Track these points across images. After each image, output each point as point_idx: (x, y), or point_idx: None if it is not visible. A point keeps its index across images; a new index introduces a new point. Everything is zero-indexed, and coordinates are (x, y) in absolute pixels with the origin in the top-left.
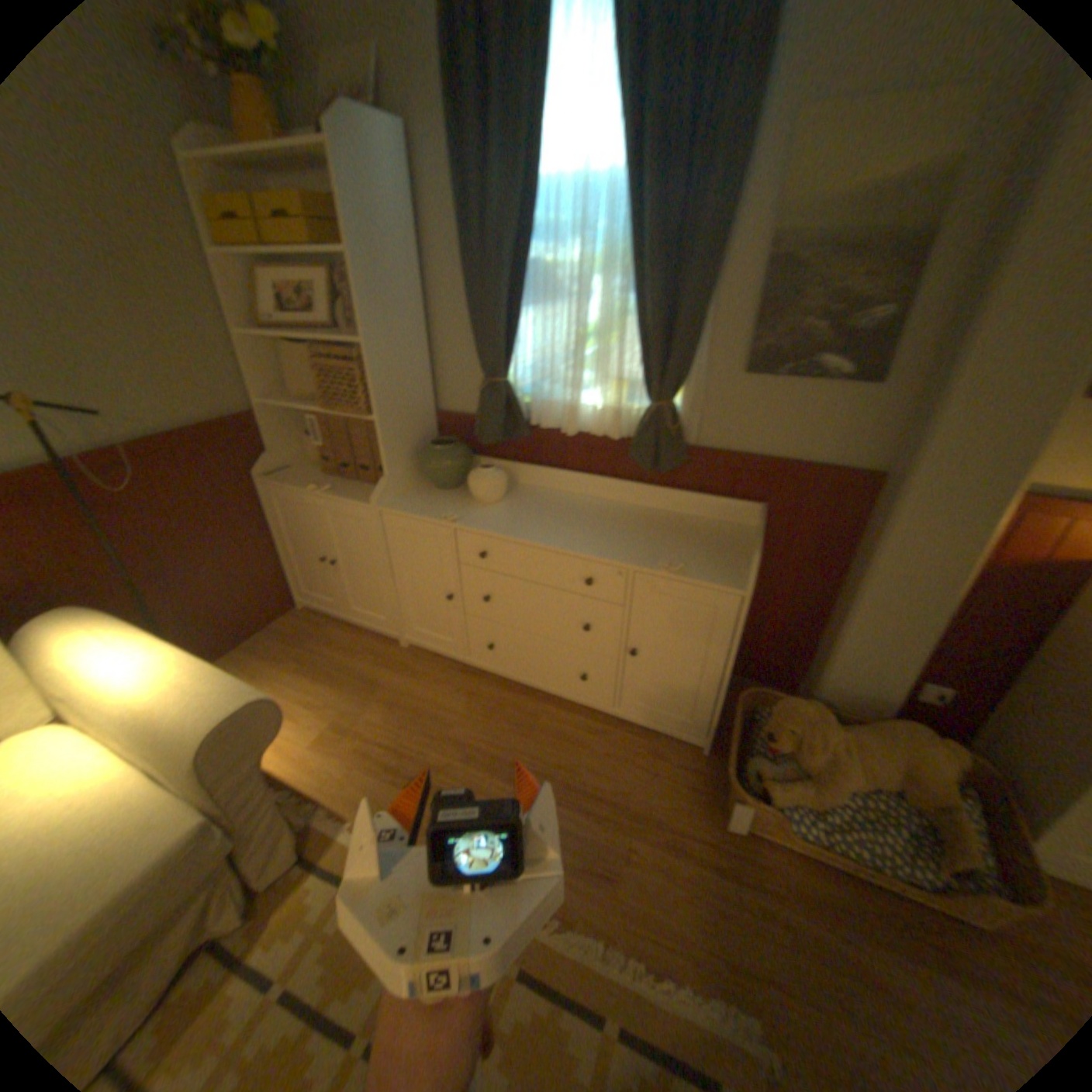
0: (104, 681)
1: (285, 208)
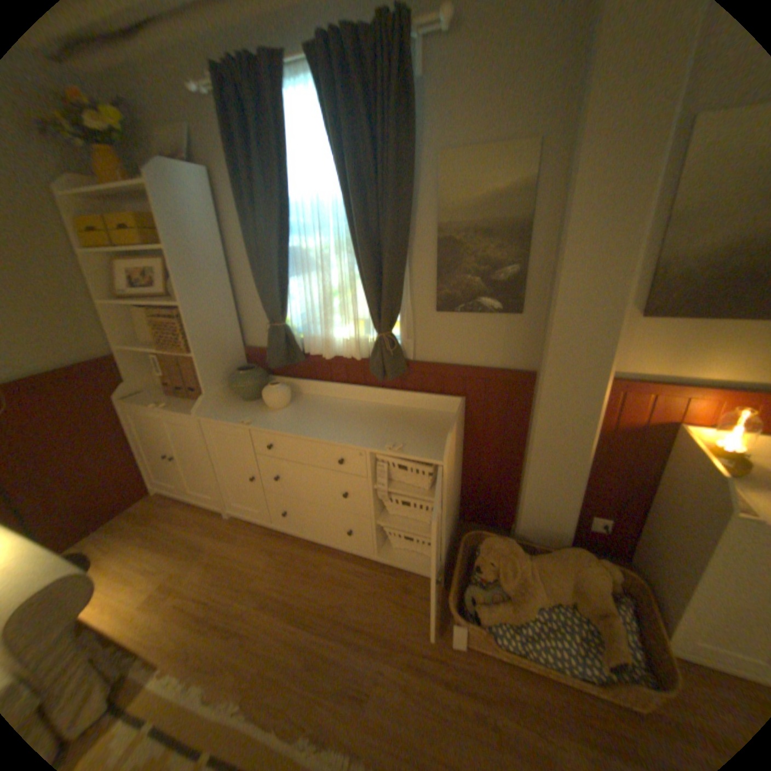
0: None
1: (127, 223)
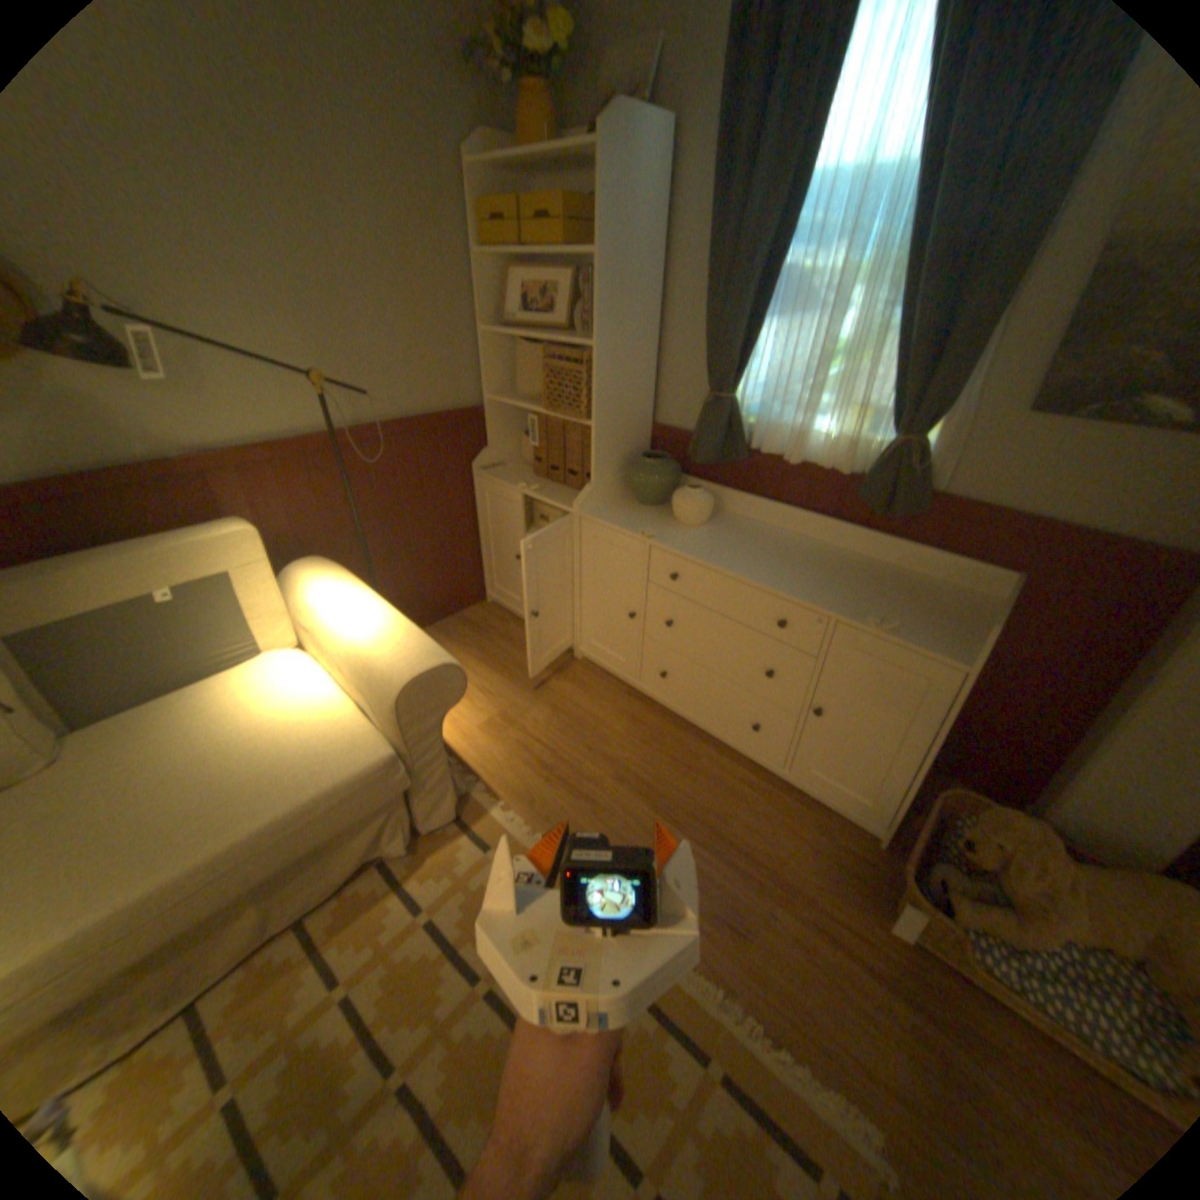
0: (337, 621)
1: (544, 210)
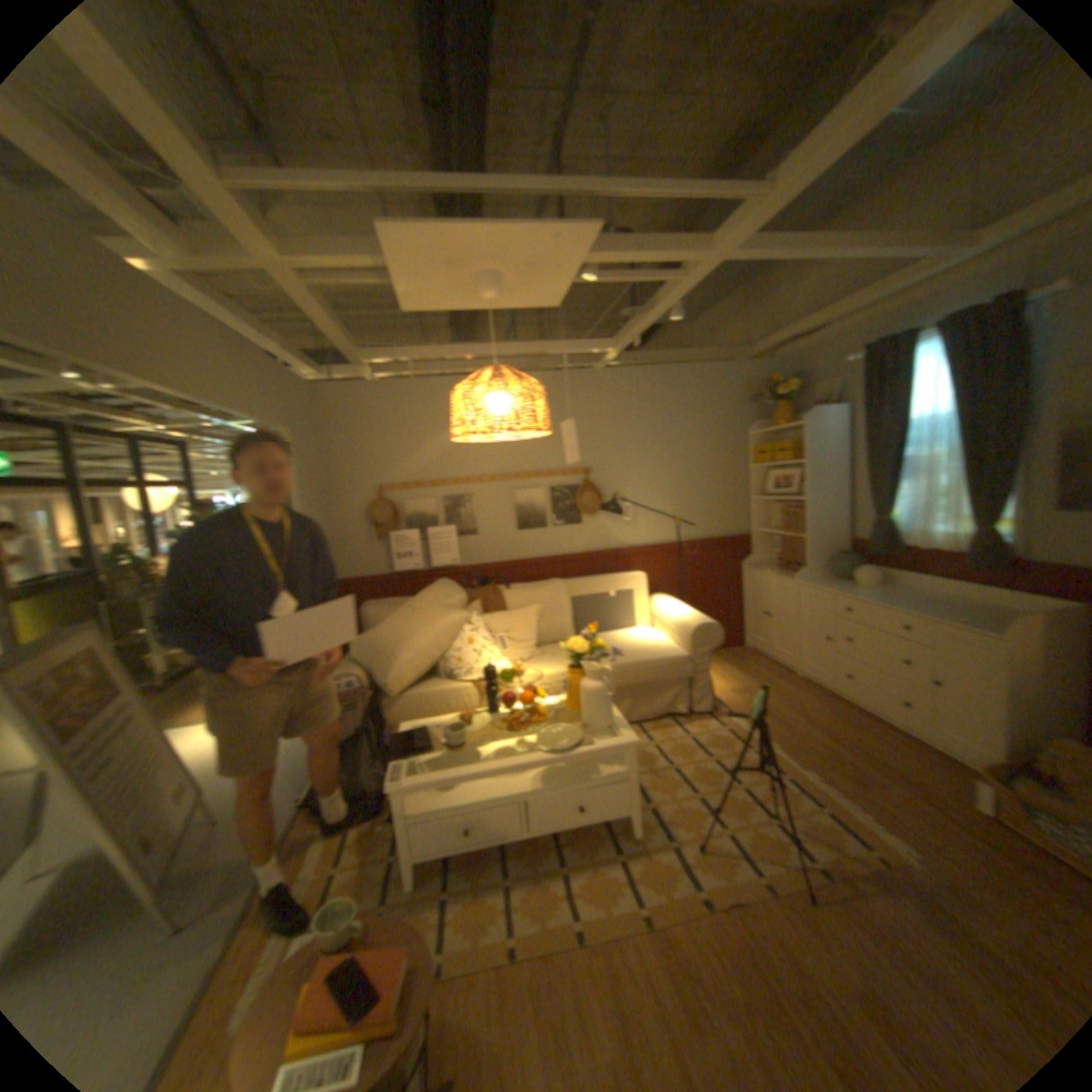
0: (671, 611)
1: (784, 448)
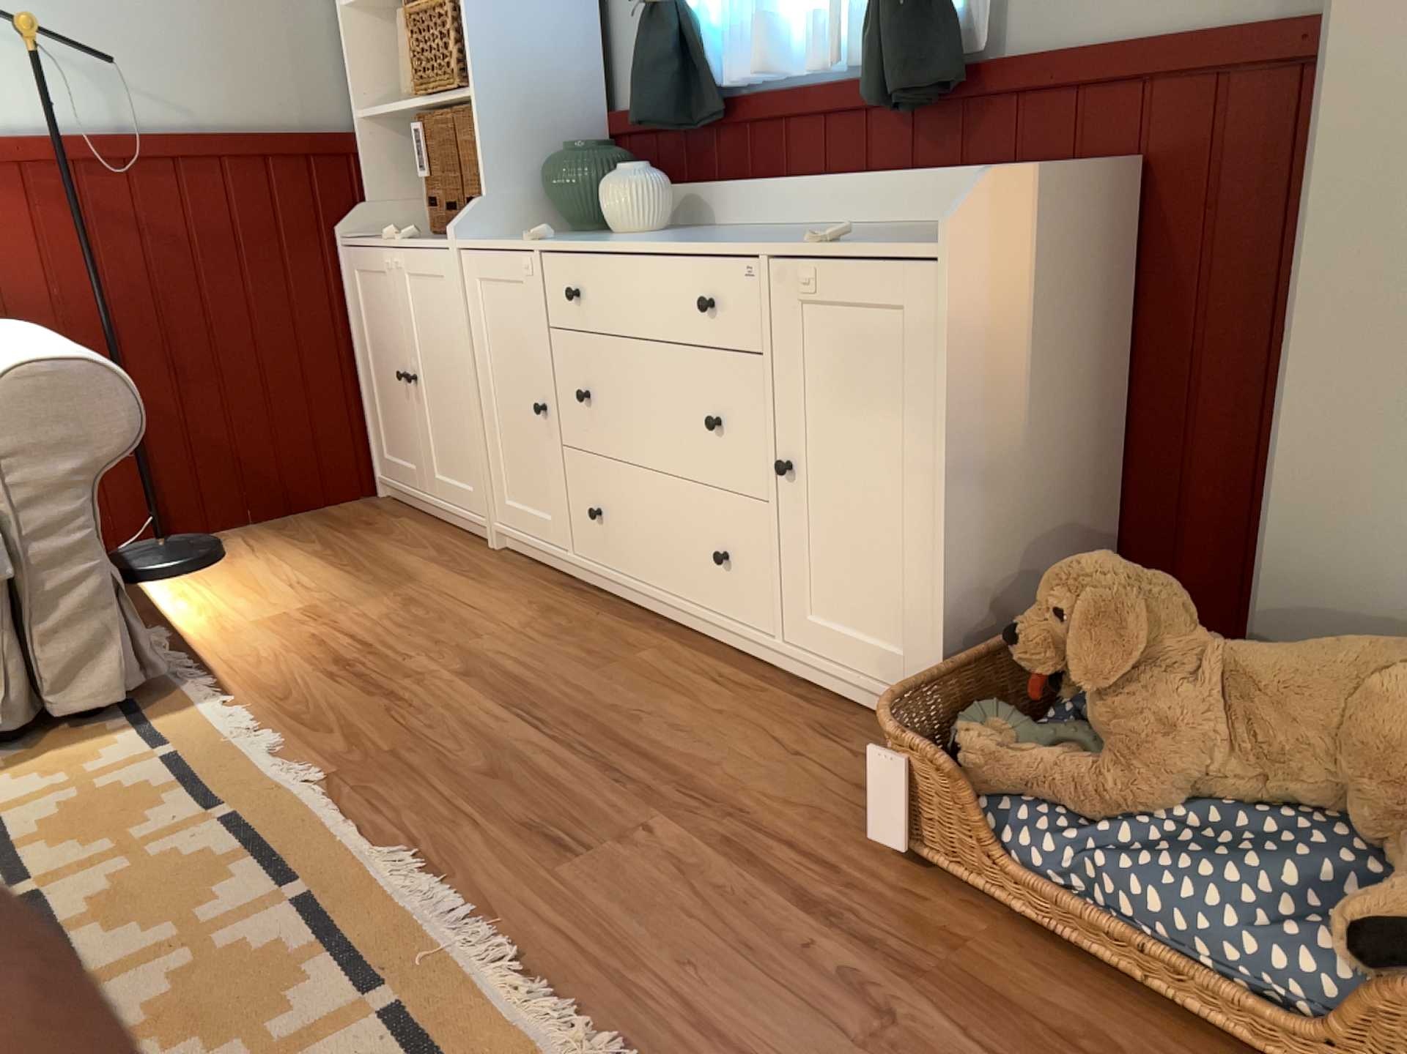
0: None
1: None
